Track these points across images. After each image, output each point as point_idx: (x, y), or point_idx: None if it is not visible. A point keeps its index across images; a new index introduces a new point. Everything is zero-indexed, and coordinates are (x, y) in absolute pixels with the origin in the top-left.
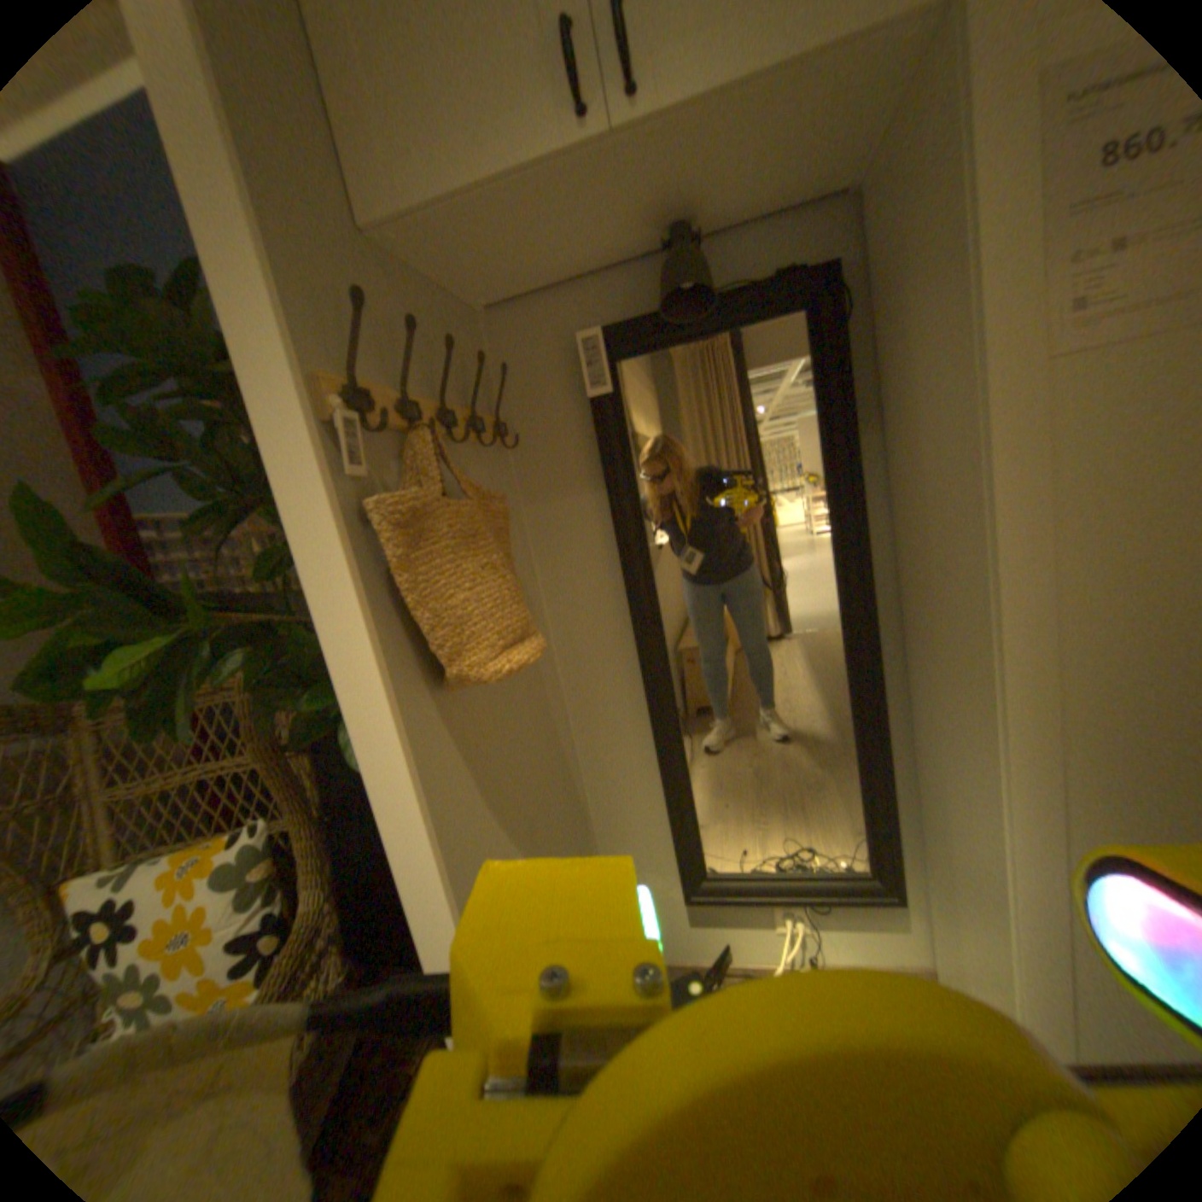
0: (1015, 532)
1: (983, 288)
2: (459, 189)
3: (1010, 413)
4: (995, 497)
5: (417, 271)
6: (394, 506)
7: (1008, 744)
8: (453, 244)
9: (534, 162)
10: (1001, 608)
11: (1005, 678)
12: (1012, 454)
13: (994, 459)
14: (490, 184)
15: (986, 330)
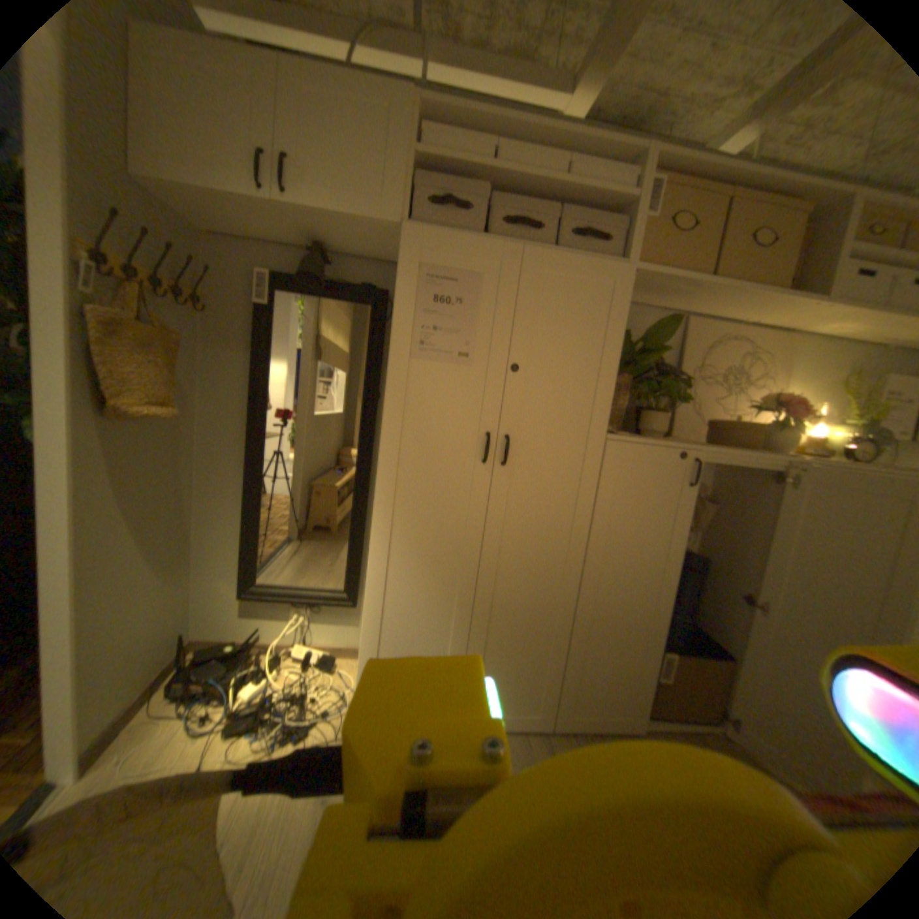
0: (391, 415)
1: (394, 323)
2: (193, 184)
3: (396, 371)
4: (386, 400)
5: (163, 201)
6: (105, 312)
7: (376, 500)
8: (188, 199)
9: (234, 192)
10: (382, 444)
11: (379, 473)
12: (394, 386)
13: (388, 385)
14: (210, 189)
15: (393, 338)
